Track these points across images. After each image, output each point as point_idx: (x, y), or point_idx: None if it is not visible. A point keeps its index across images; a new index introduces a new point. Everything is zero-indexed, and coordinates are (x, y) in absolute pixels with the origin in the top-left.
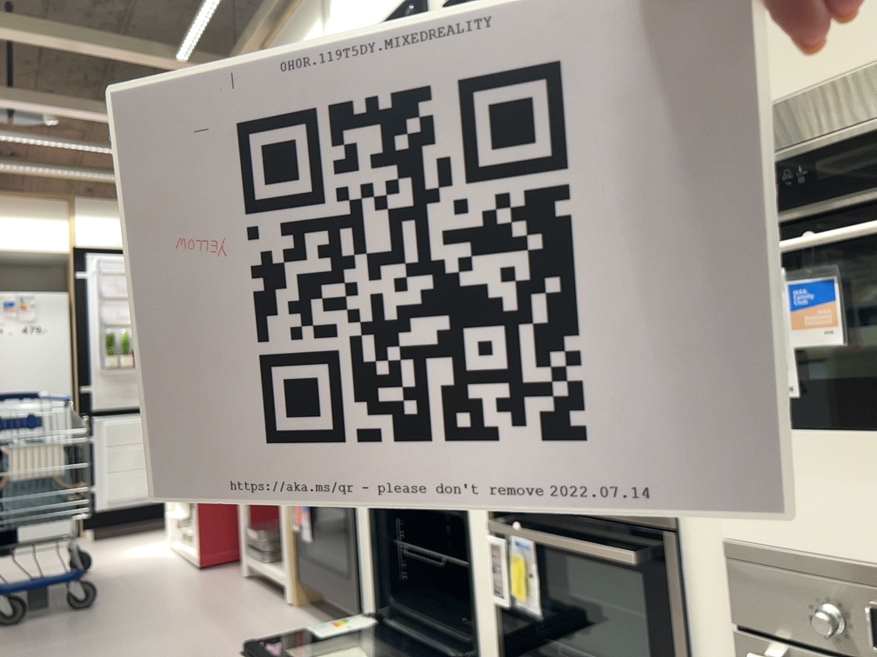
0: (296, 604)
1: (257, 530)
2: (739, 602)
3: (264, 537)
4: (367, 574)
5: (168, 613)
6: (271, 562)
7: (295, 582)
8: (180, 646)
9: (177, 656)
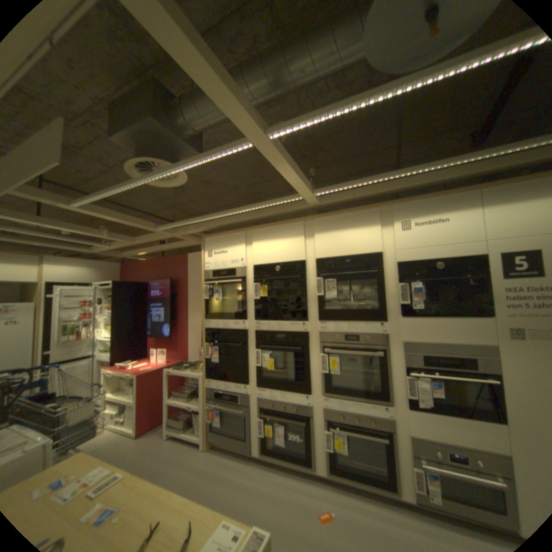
0: (205, 452)
1: (169, 420)
2: (414, 452)
3: (179, 425)
4: (255, 441)
5: (147, 471)
6: (183, 435)
7: (205, 444)
8: (175, 488)
9: (179, 494)
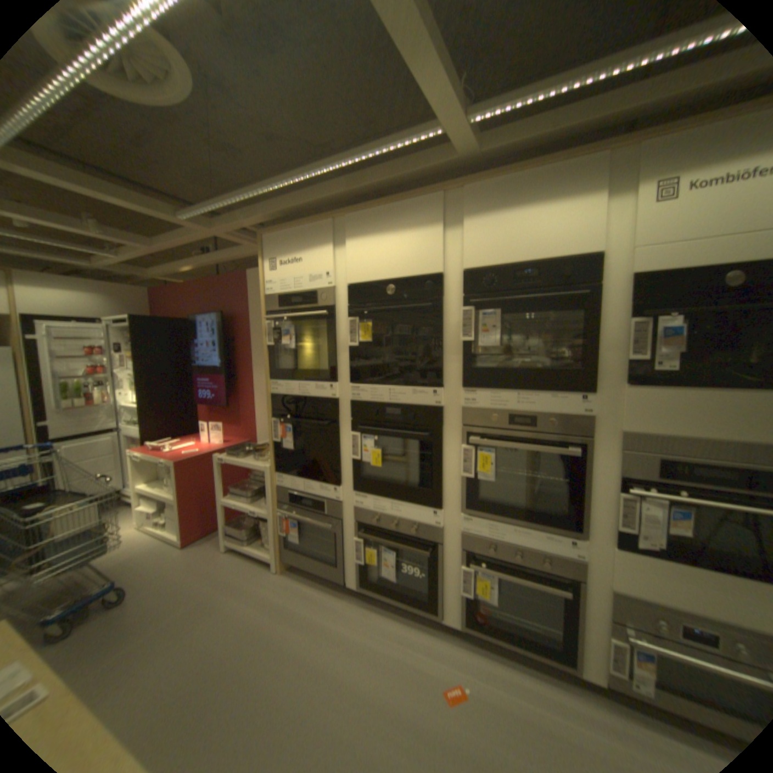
0: (279, 575)
1: (229, 526)
2: (617, 615)
3: (242, 534)
4: (351, 568)
5: (192, 599)
6: (248, 548)
7: (279, 564)
8: (229, 629)
9: (235, 638)
